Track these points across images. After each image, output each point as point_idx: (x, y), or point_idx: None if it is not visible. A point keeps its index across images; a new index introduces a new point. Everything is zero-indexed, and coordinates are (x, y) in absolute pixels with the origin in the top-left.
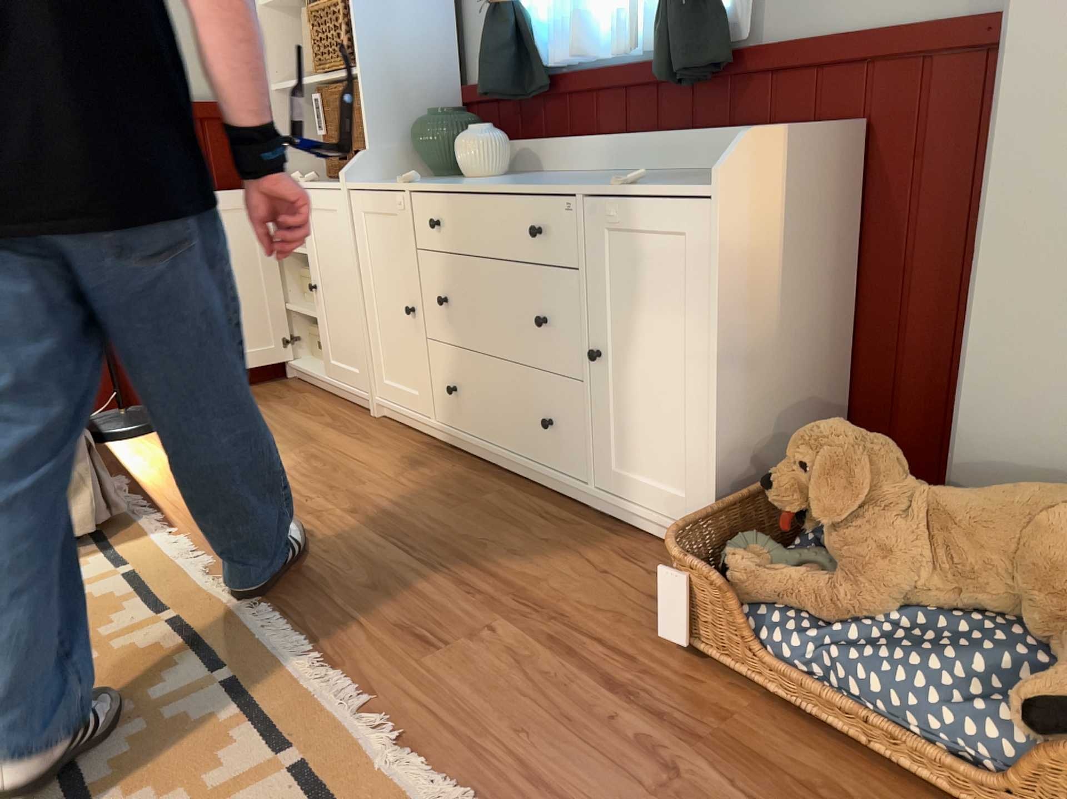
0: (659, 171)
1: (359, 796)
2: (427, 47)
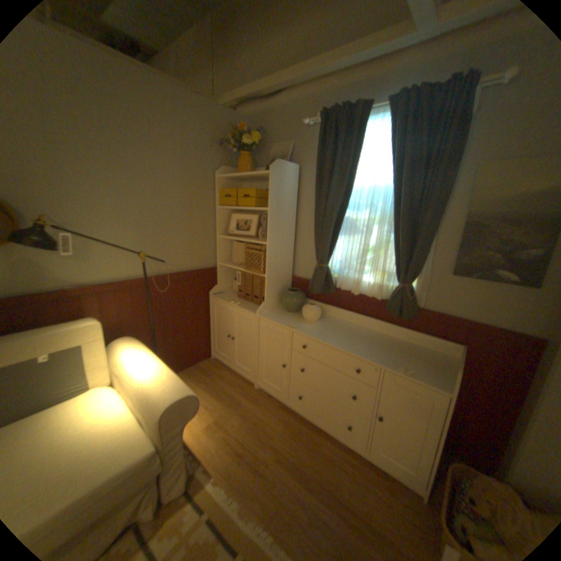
0: (379, 333)
1: None
2: (285, 265)
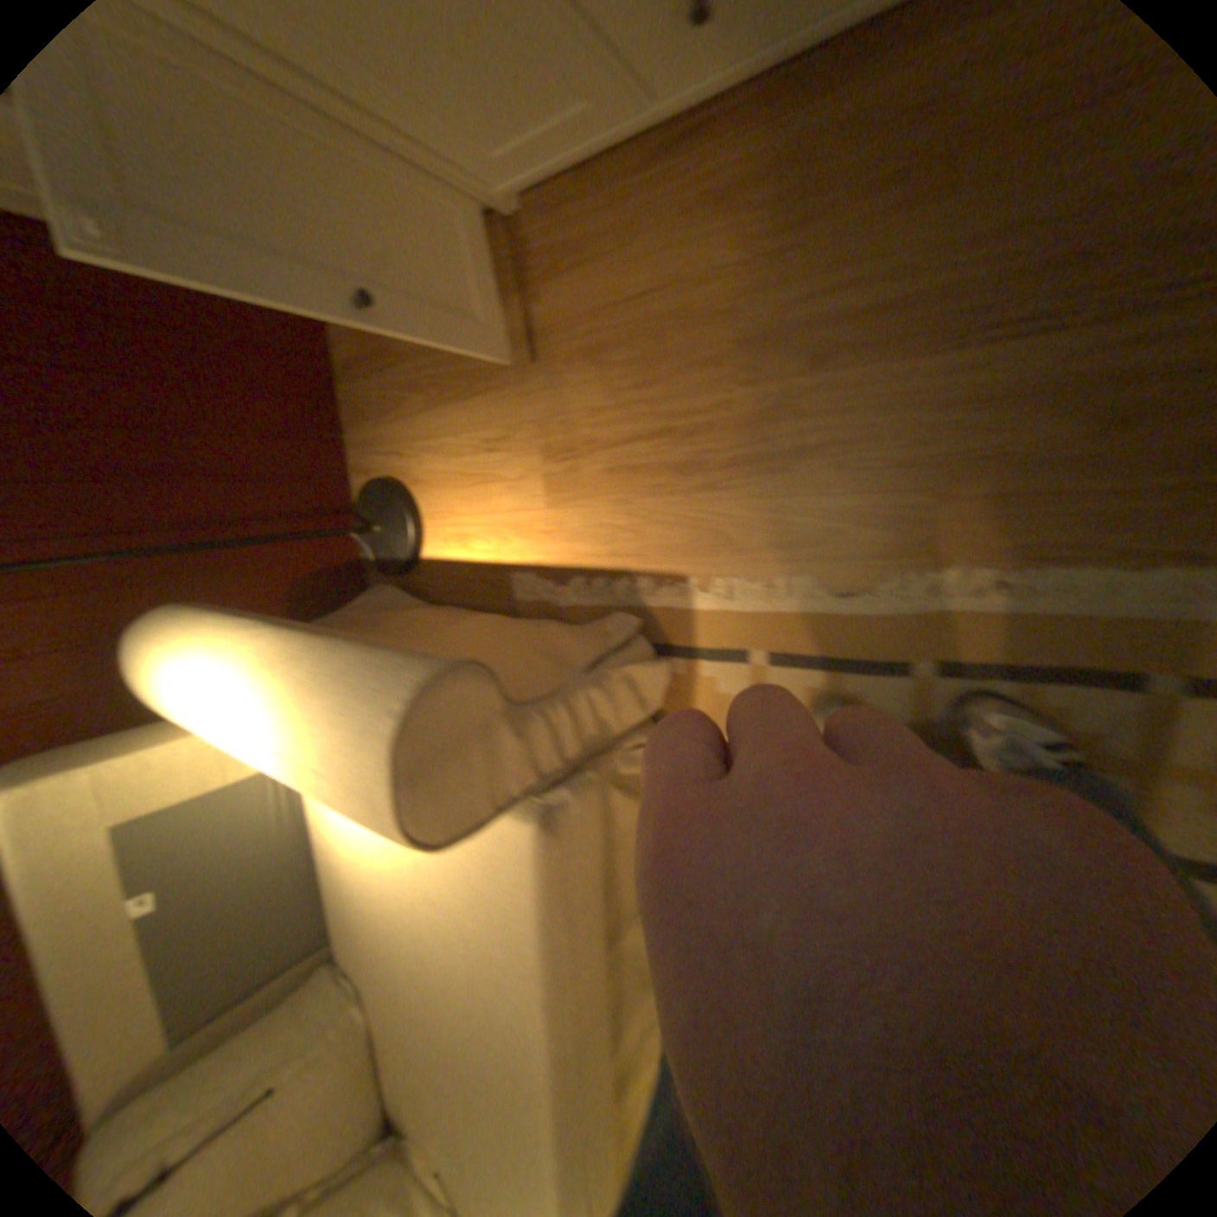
0: None
1: None
2: None
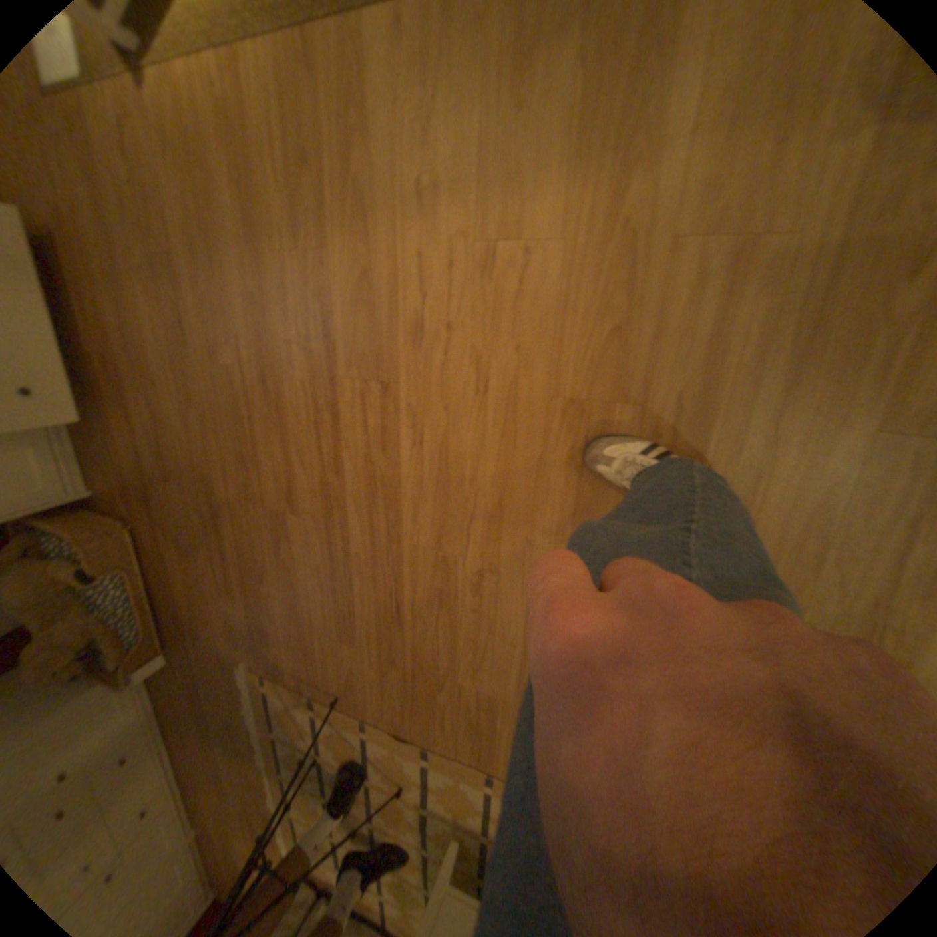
0: None
1: (253, 709)
2: None
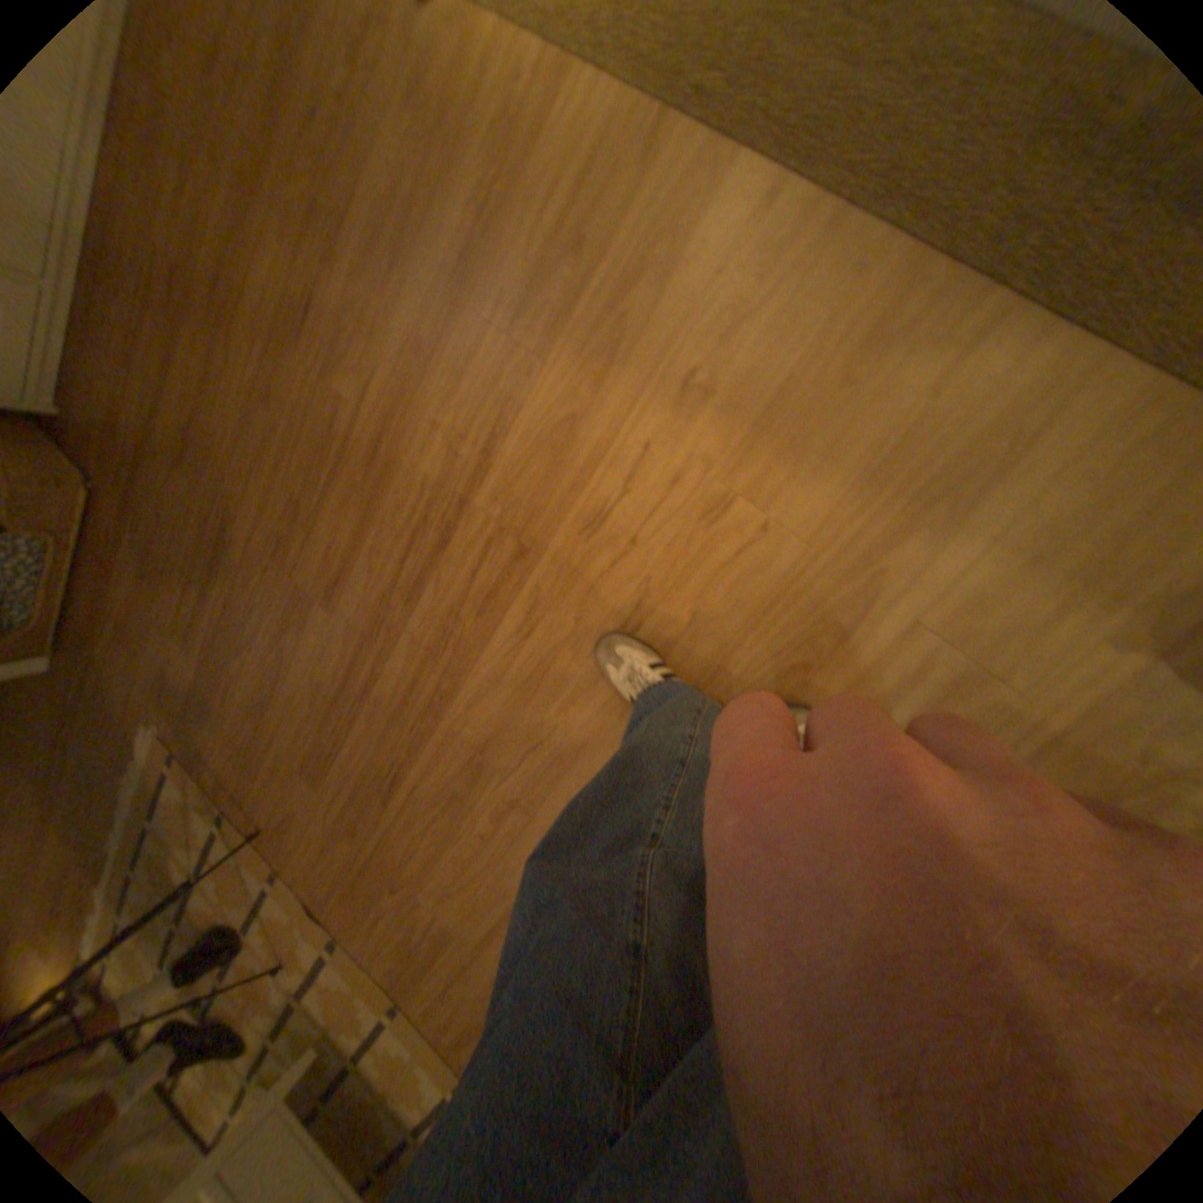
0: None
1: (138, 787)
2: None
